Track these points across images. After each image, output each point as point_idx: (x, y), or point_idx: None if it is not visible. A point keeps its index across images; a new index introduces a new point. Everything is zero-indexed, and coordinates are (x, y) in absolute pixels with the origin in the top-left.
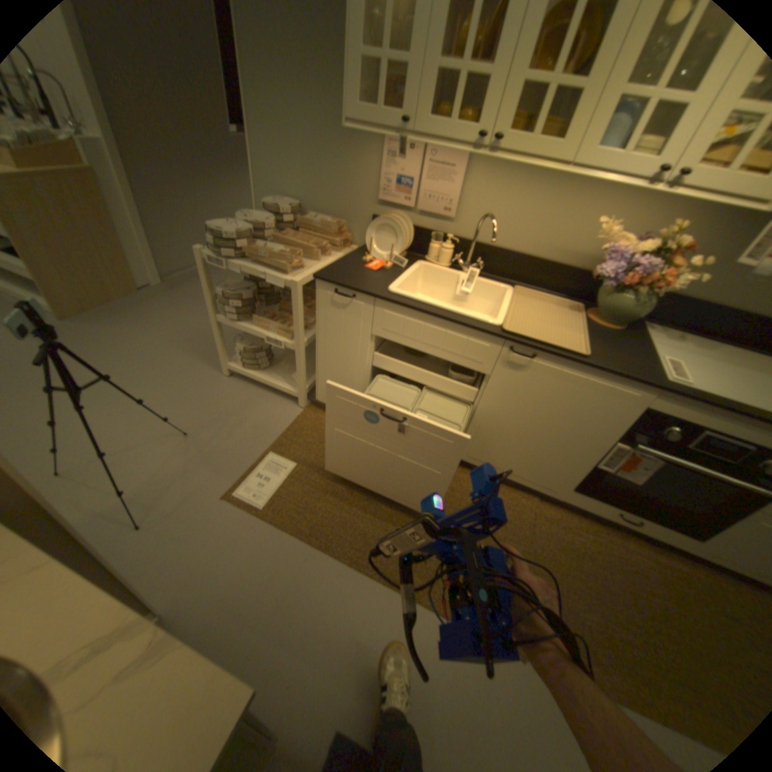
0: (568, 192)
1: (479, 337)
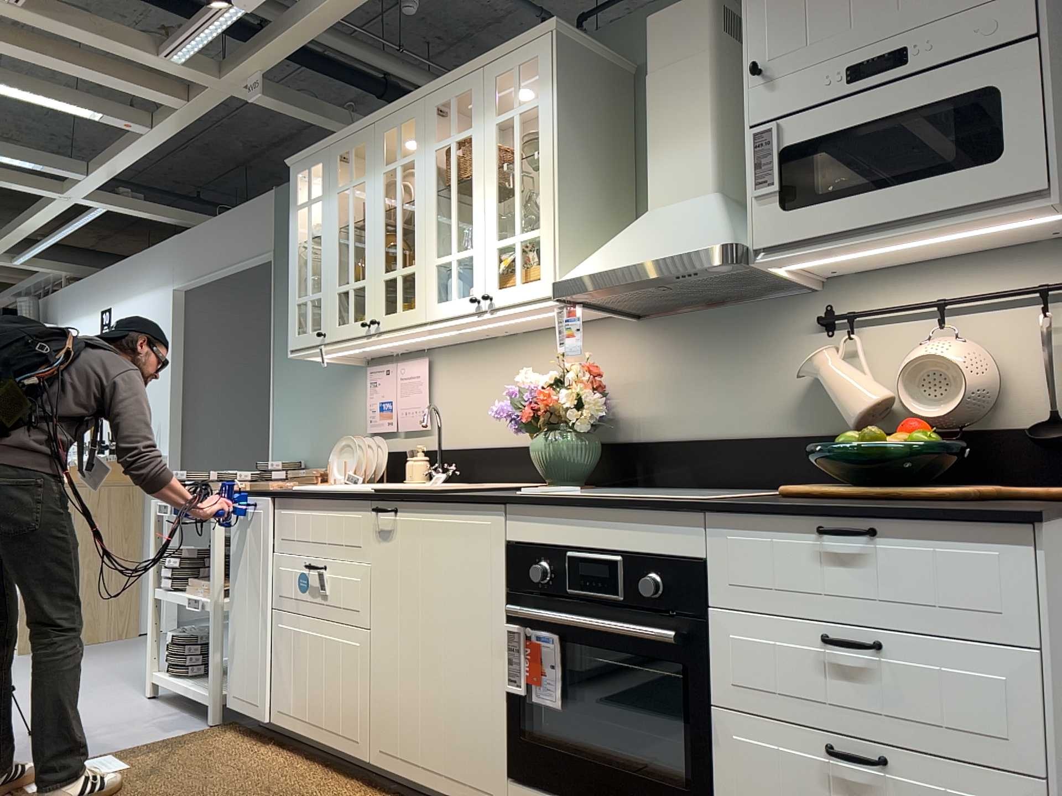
0: (514, 365)
1: (350, 507)
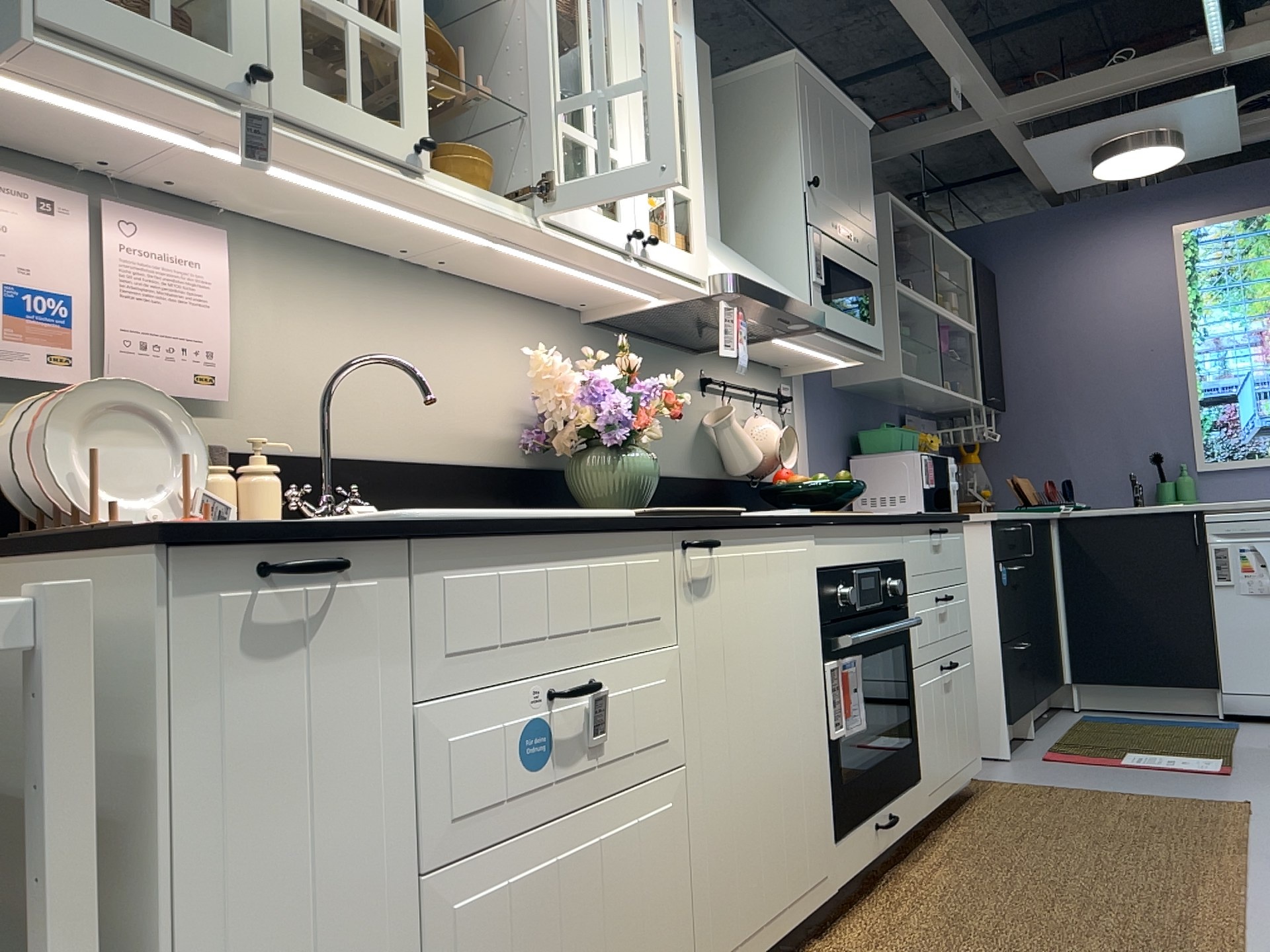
0: (427, 324)
1: (637, 545)
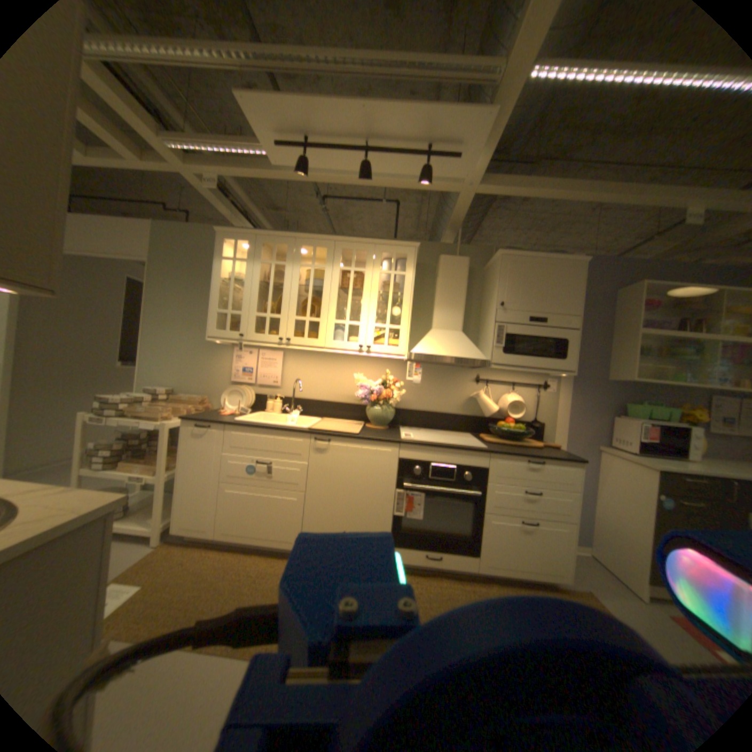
0: (337, 367)
1: (294, 435)
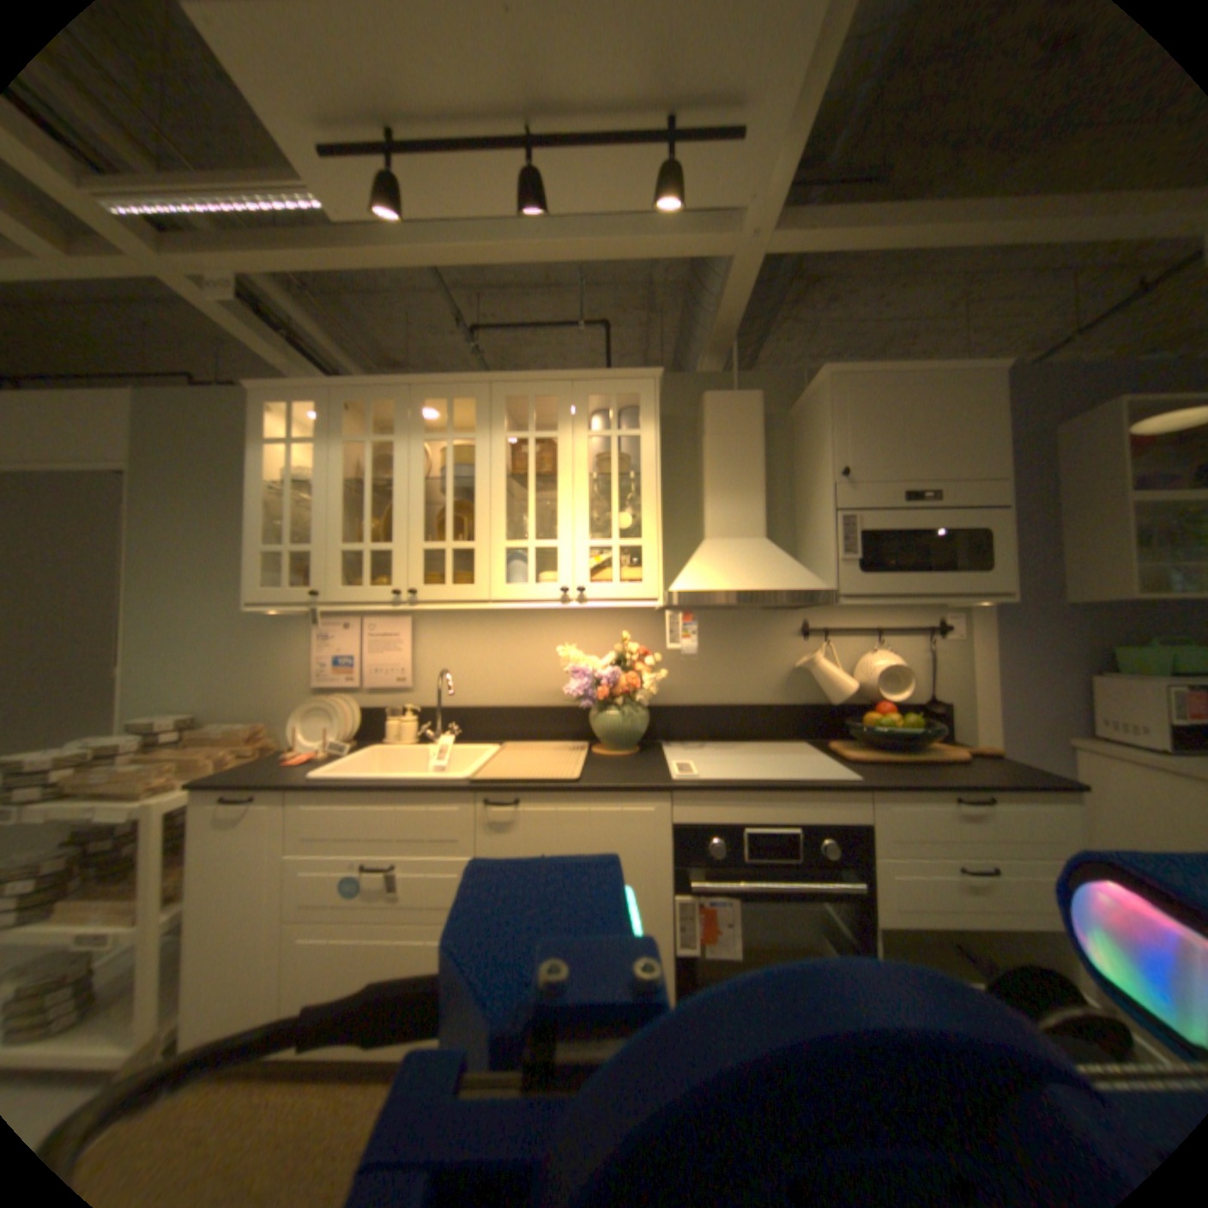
0: (525, 634)
1: (440, 798)
